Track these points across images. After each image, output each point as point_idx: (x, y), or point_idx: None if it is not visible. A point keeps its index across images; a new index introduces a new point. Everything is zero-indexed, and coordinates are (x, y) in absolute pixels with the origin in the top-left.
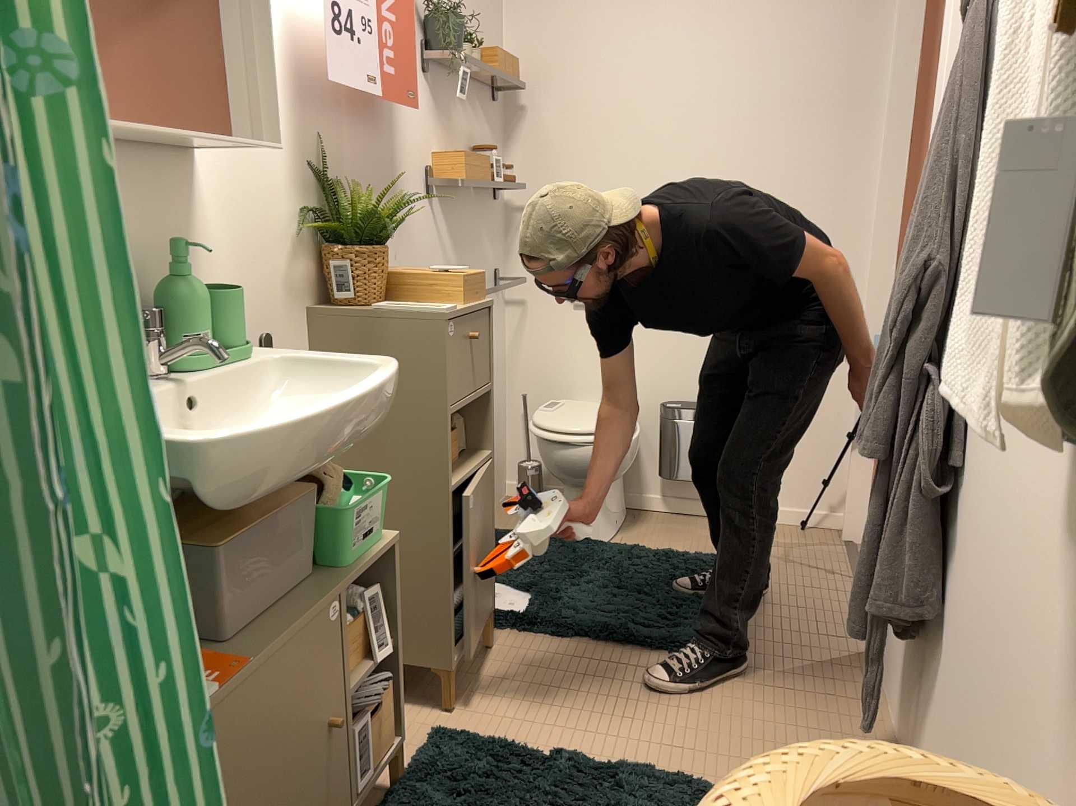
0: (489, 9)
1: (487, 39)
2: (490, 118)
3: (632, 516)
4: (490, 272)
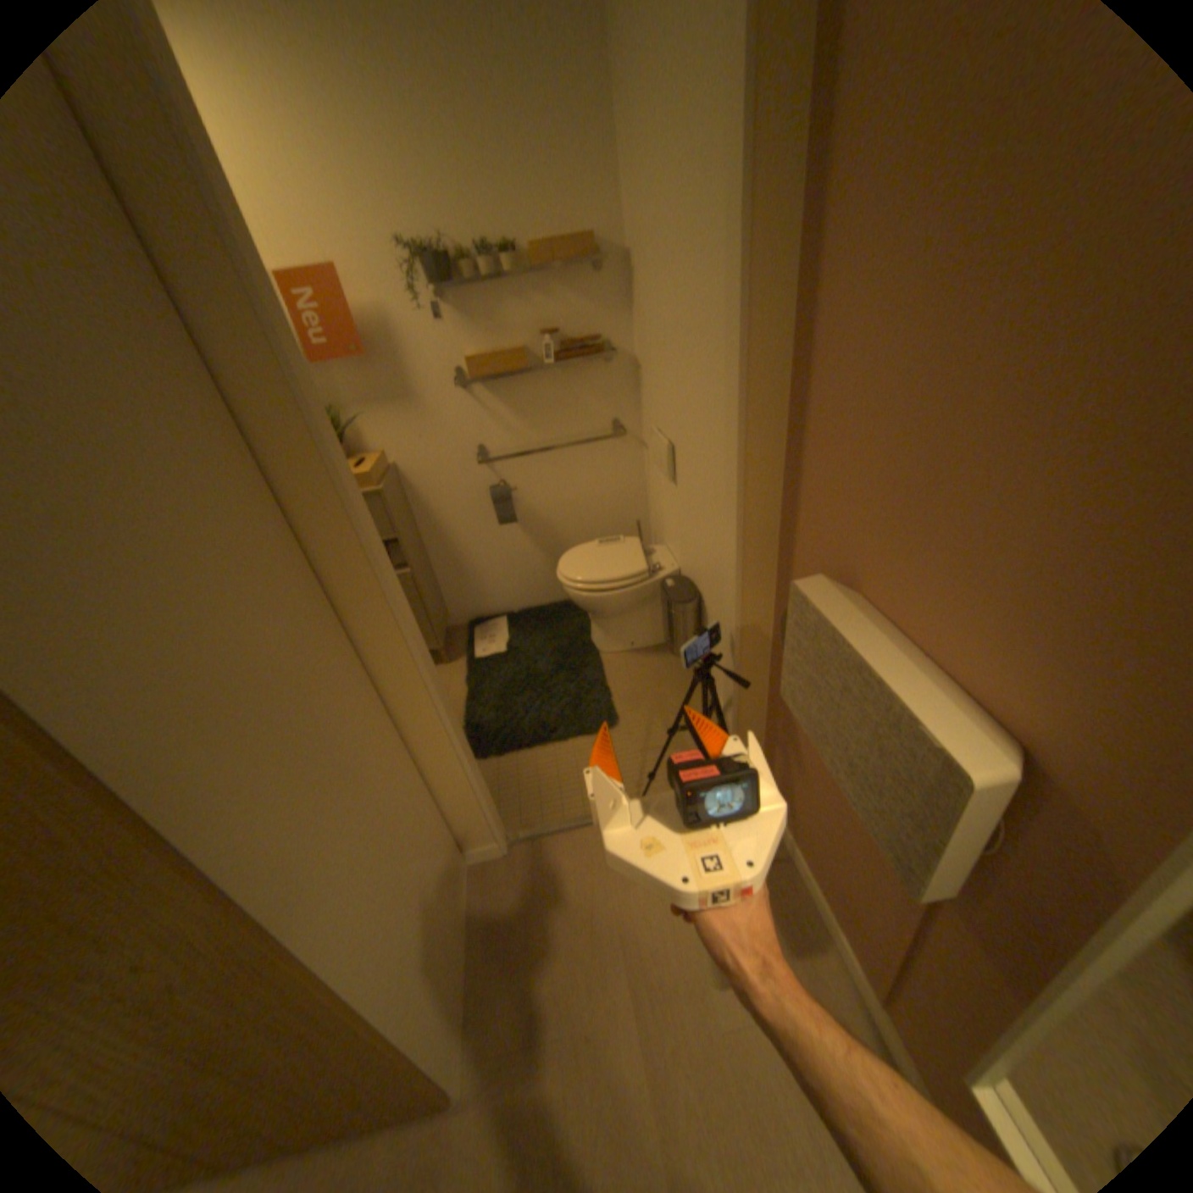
0: (573, 169)
1: (569, 205)
2: (587, 284)
3: (667, 645)
4: (598, 422)
